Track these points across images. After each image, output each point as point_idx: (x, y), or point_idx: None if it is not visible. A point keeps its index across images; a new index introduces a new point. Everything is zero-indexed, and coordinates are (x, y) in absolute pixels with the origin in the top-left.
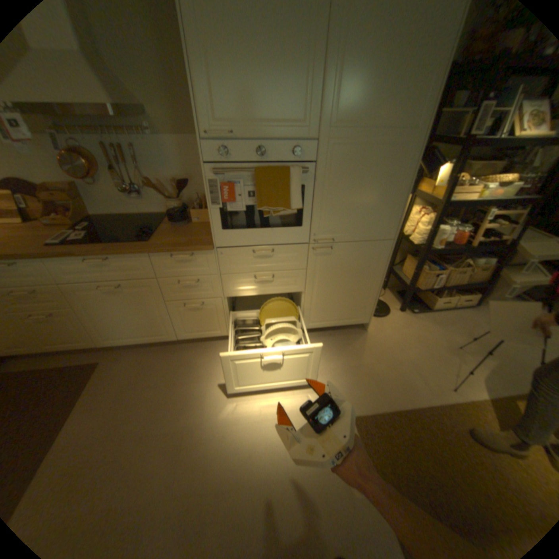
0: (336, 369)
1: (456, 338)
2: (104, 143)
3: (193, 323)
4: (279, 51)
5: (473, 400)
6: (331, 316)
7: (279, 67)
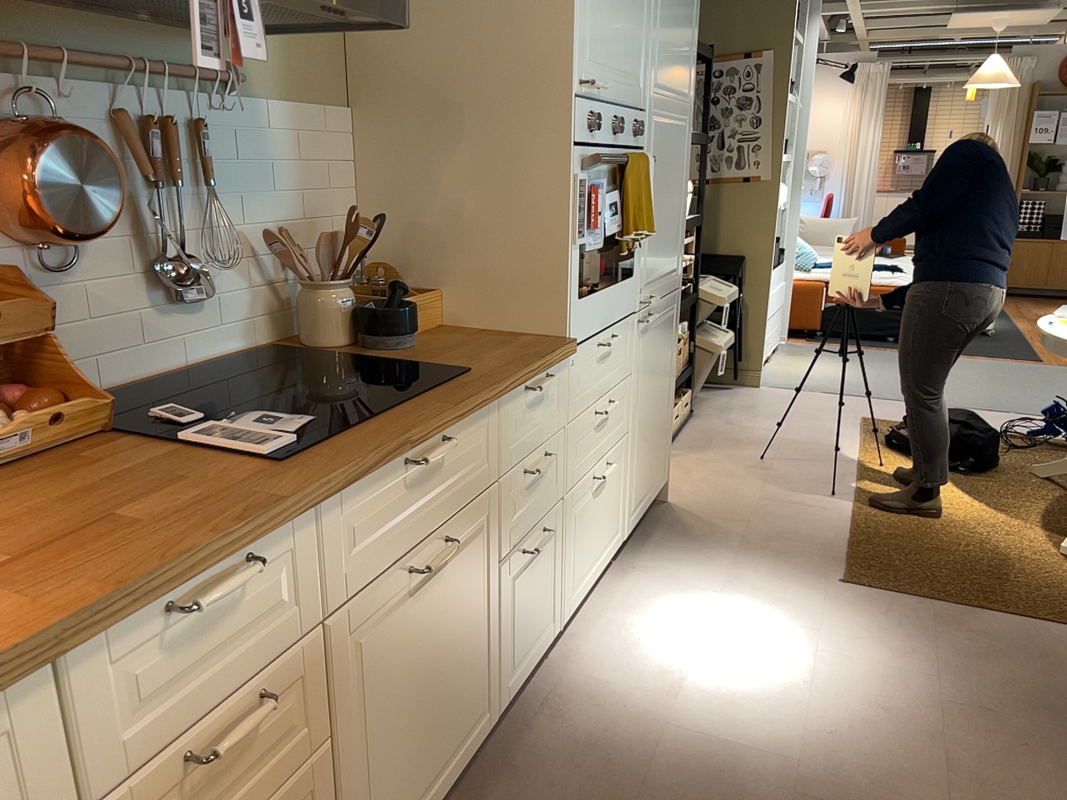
0: (734, 560)
1: (740, 451)
2: (124, 113)
3: (525, 619)
4: None
5: (850, 490)
6: (647, 480)
7: None
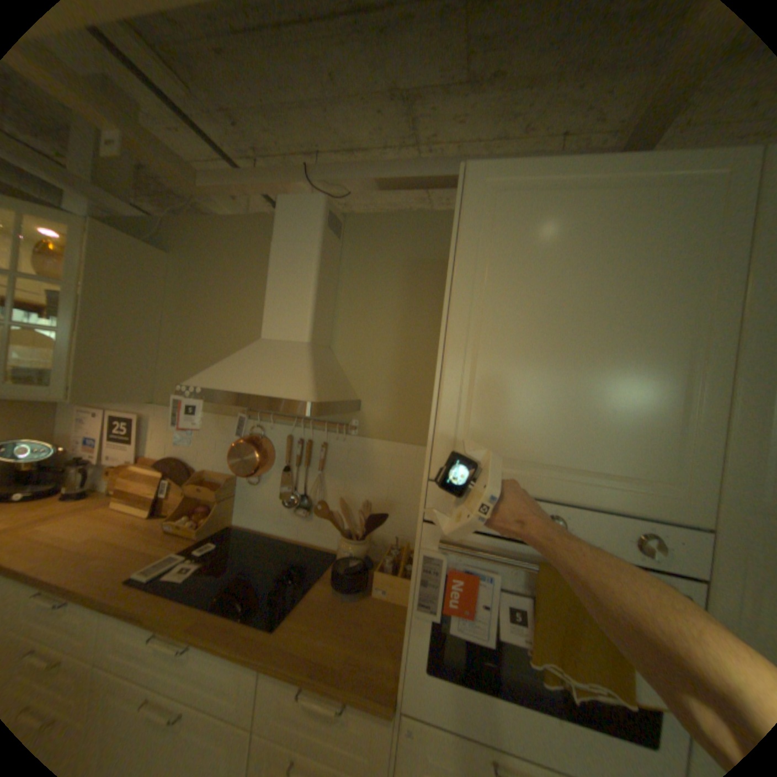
0: None
1: None
2: (294, 436)
3: None
4: (623, 361)
5: None
6: None
7: (620, 384)
